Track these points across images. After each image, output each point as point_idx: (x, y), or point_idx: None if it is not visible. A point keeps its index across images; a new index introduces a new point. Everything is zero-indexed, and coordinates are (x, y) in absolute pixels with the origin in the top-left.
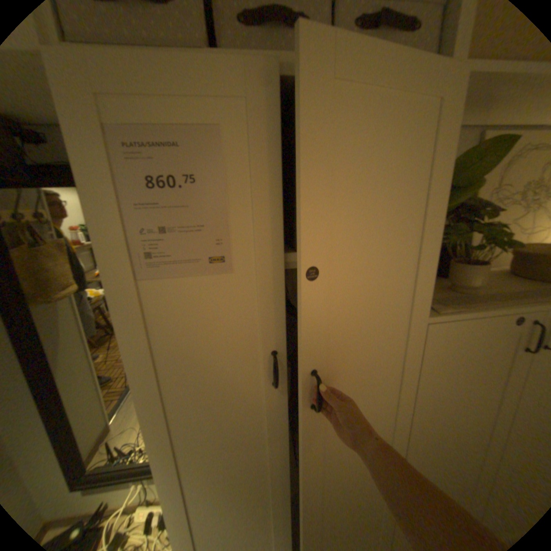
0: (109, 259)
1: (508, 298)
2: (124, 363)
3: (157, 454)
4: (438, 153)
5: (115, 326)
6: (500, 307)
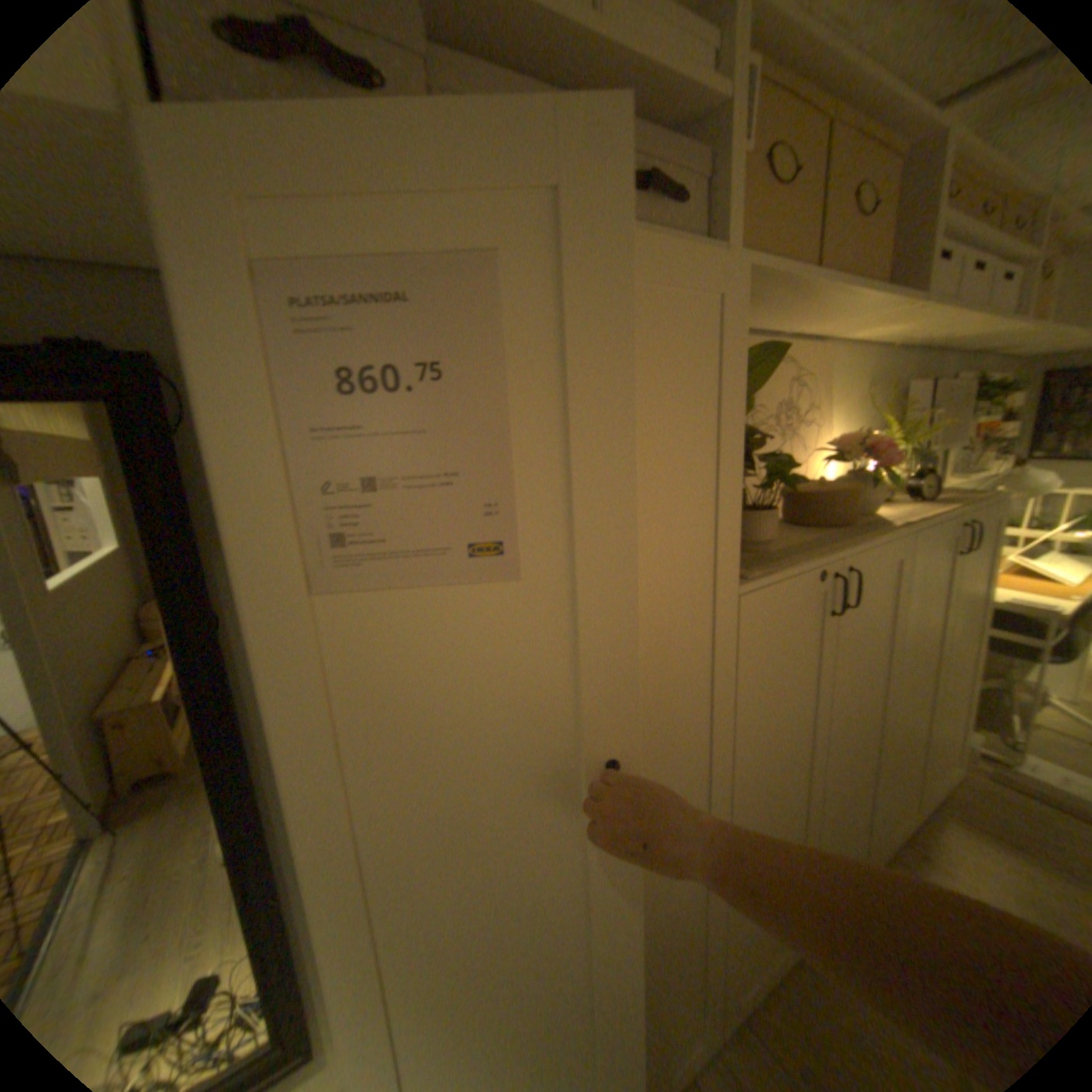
0: (261, 544)
1: (802, 550)
2: (283, 771)
3: (347, 967)
4: (722, 360)
5: (267, 689)
6: (802, 561)
